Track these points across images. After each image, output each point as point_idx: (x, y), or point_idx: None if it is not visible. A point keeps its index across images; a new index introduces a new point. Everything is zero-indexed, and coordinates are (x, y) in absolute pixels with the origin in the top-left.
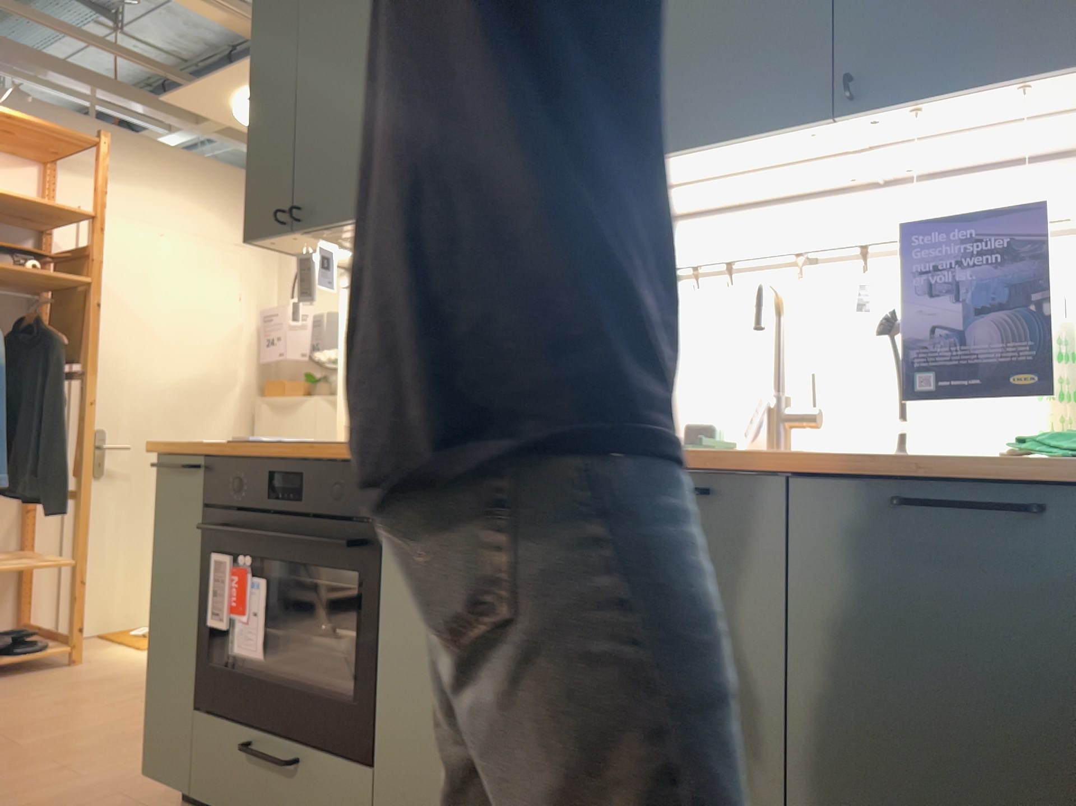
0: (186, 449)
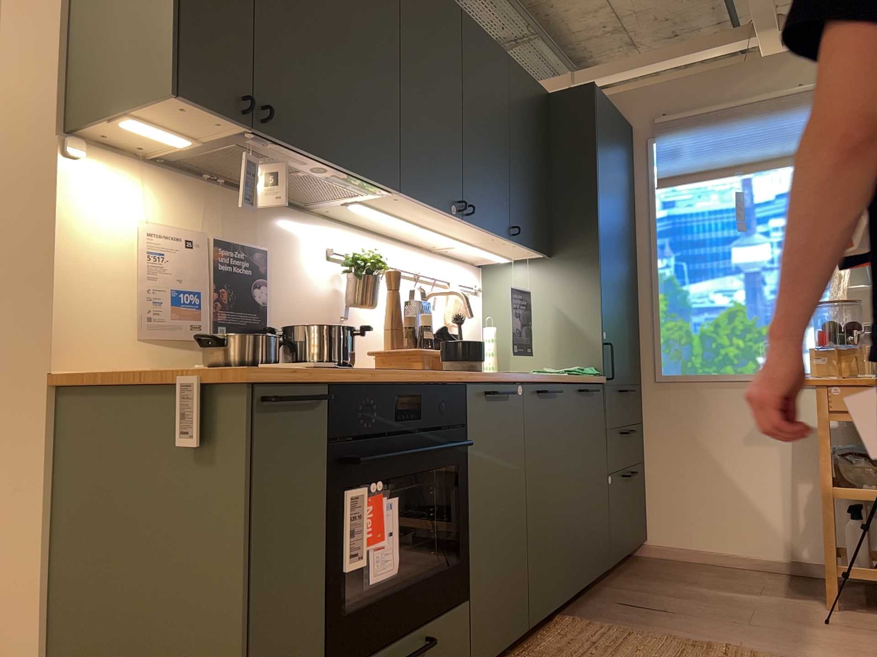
0: (311, 377)
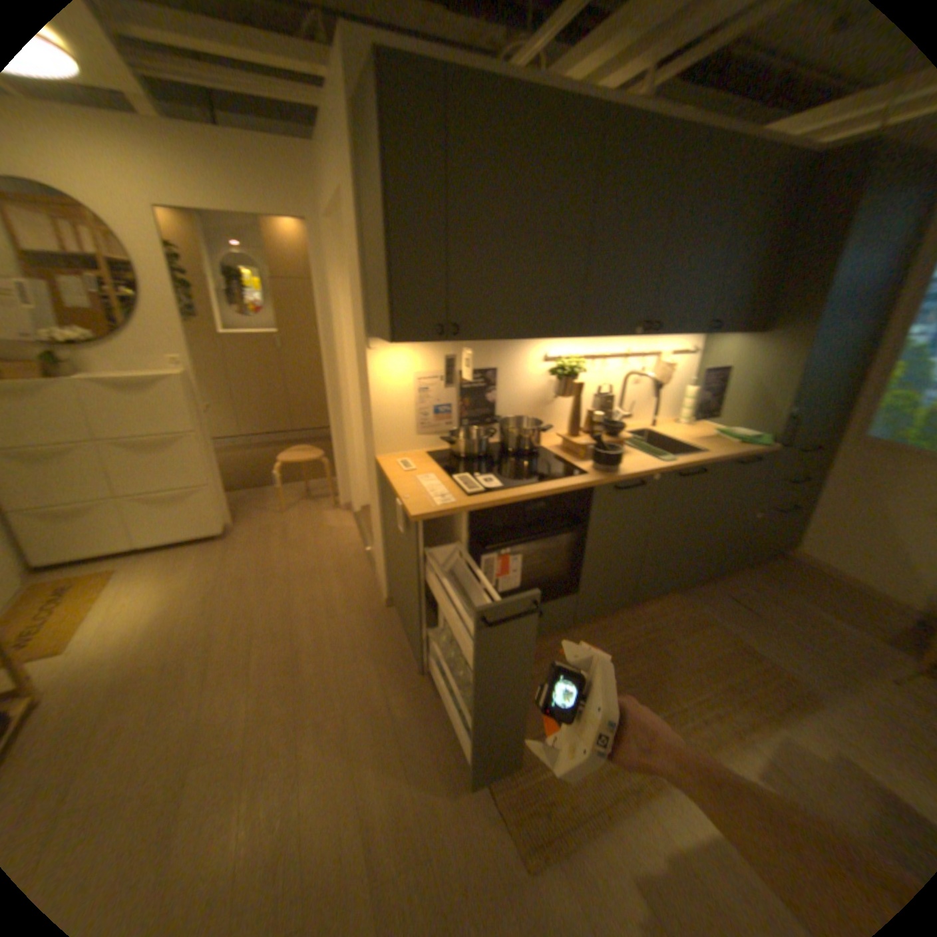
0: (457, 511)
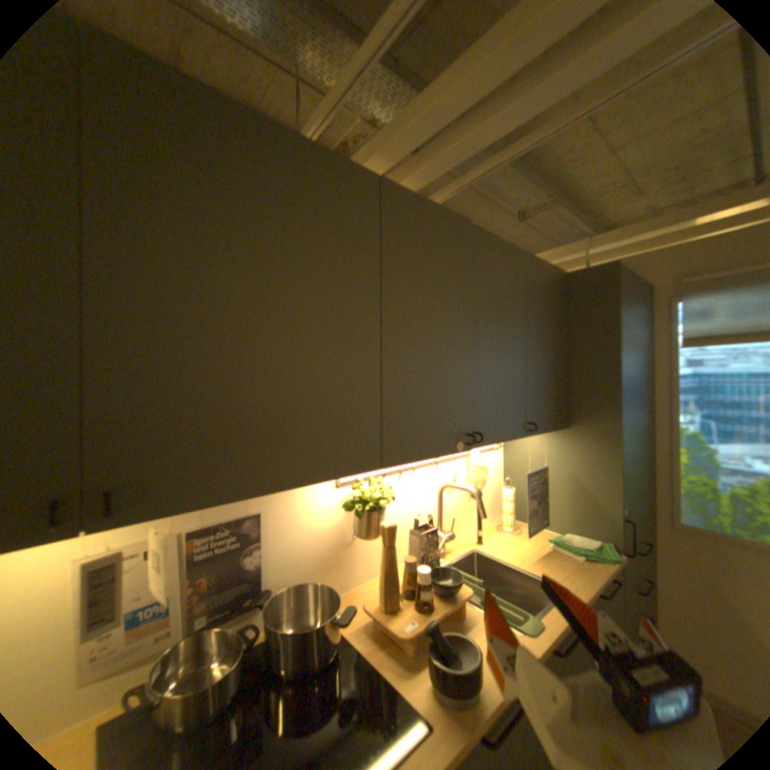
0: None
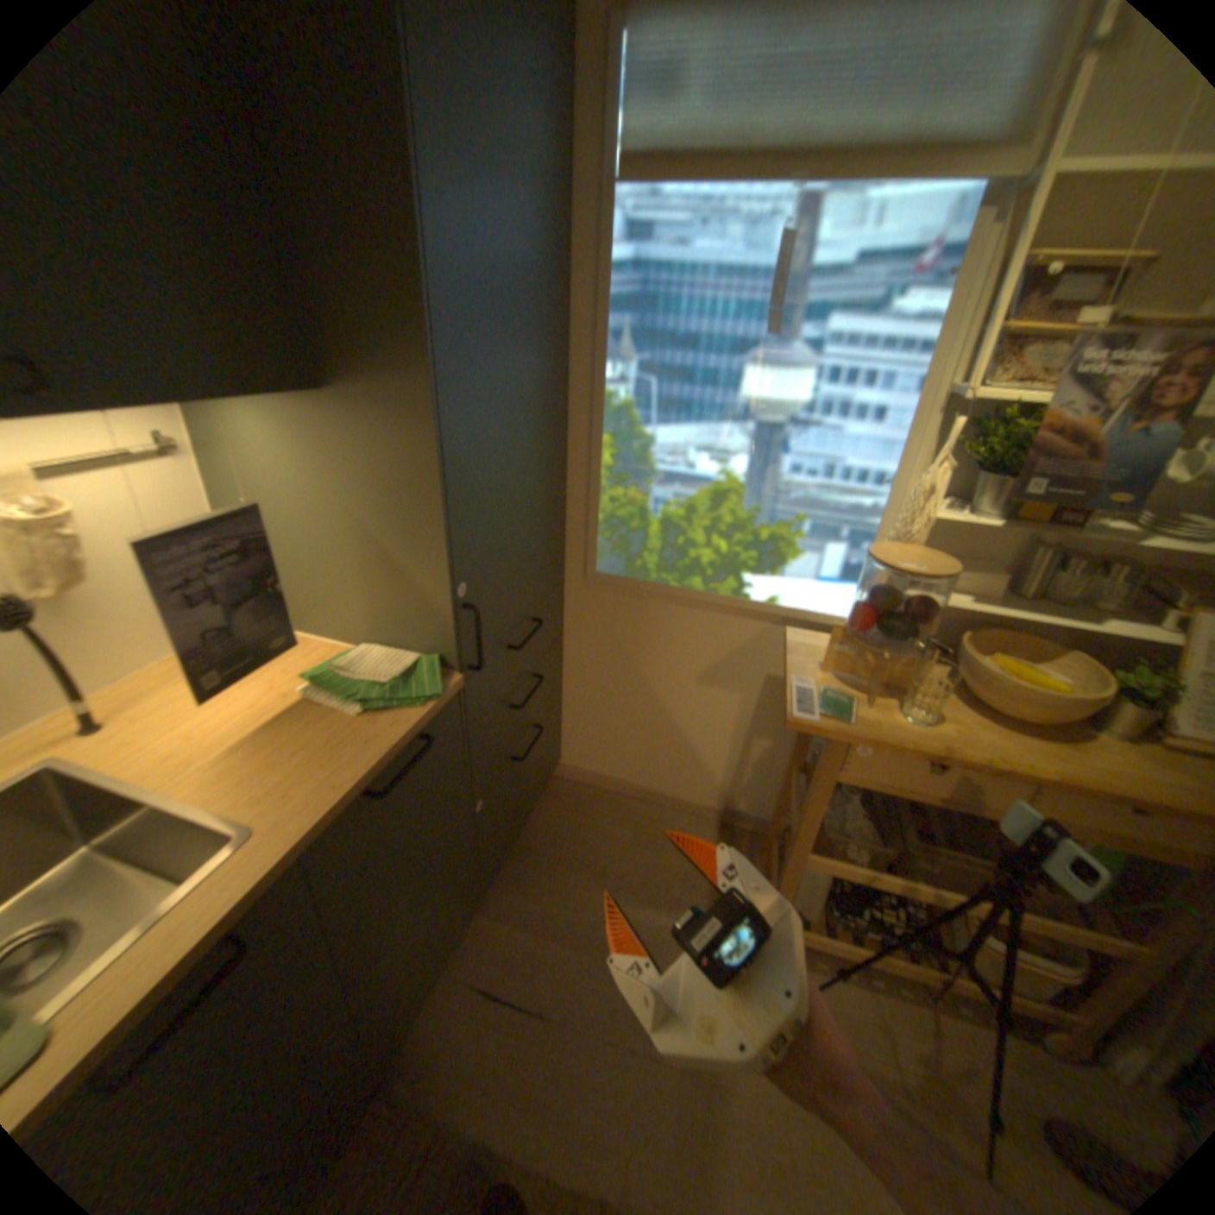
0: None
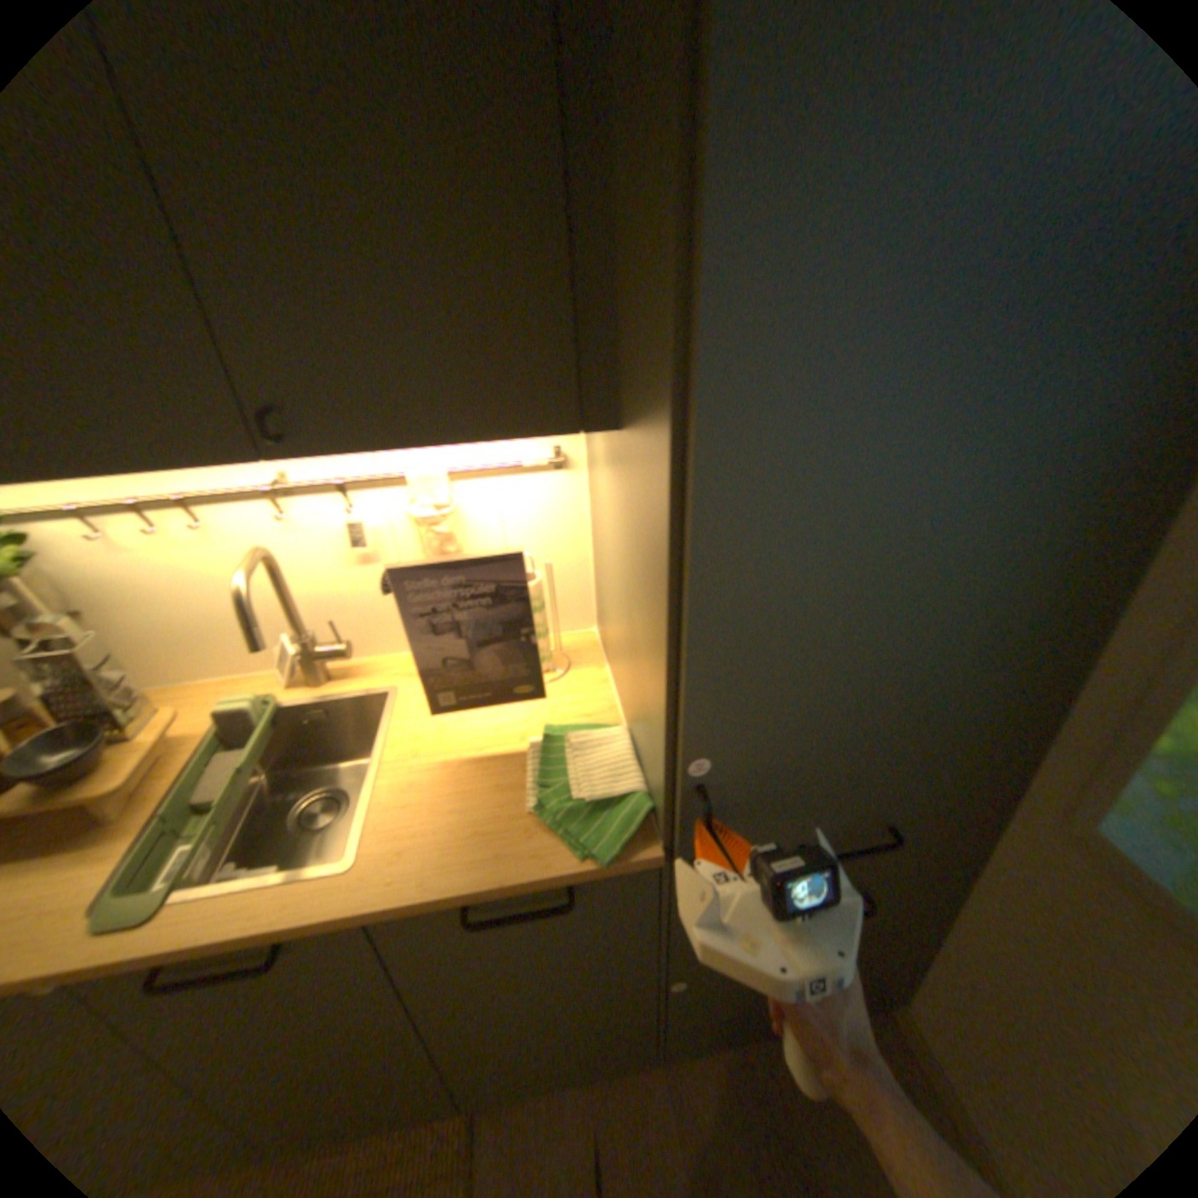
0: None
